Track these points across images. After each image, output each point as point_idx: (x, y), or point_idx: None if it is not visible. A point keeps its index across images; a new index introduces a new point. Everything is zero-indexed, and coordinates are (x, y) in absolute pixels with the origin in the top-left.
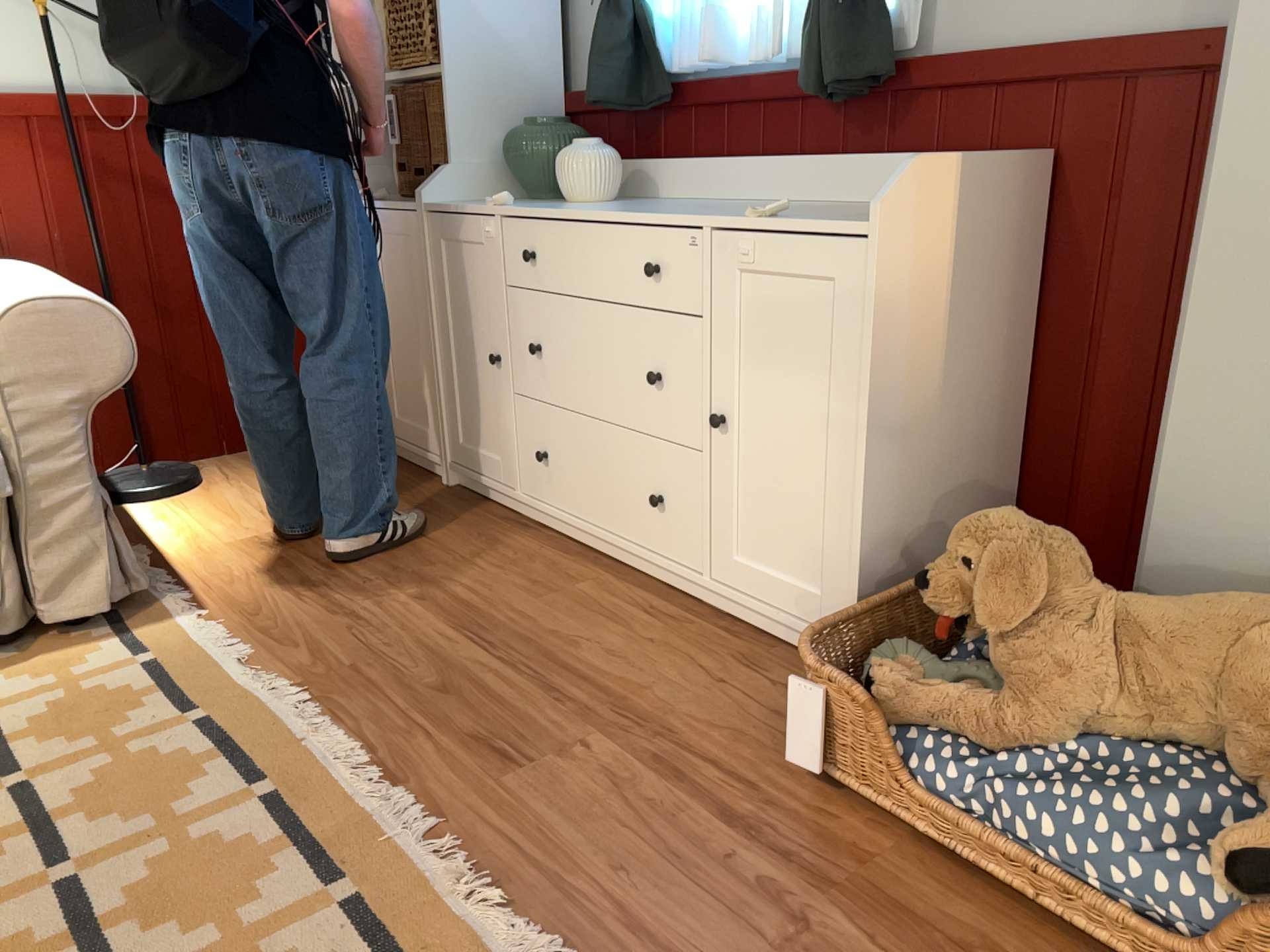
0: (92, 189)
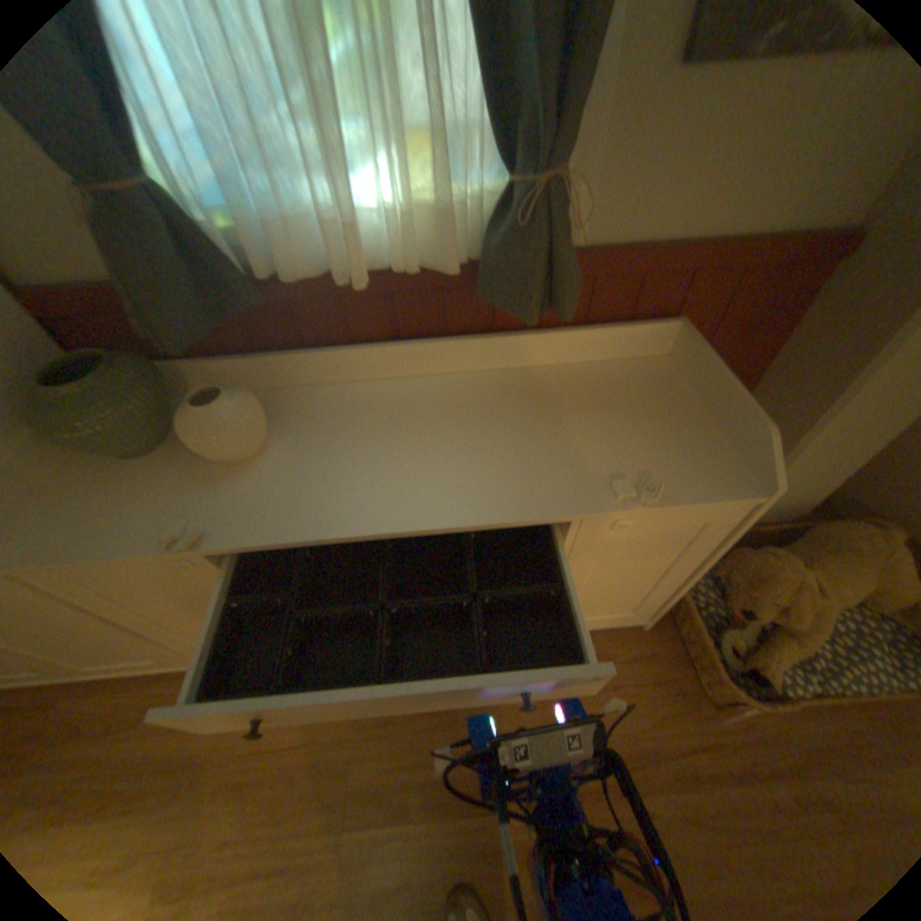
0: None
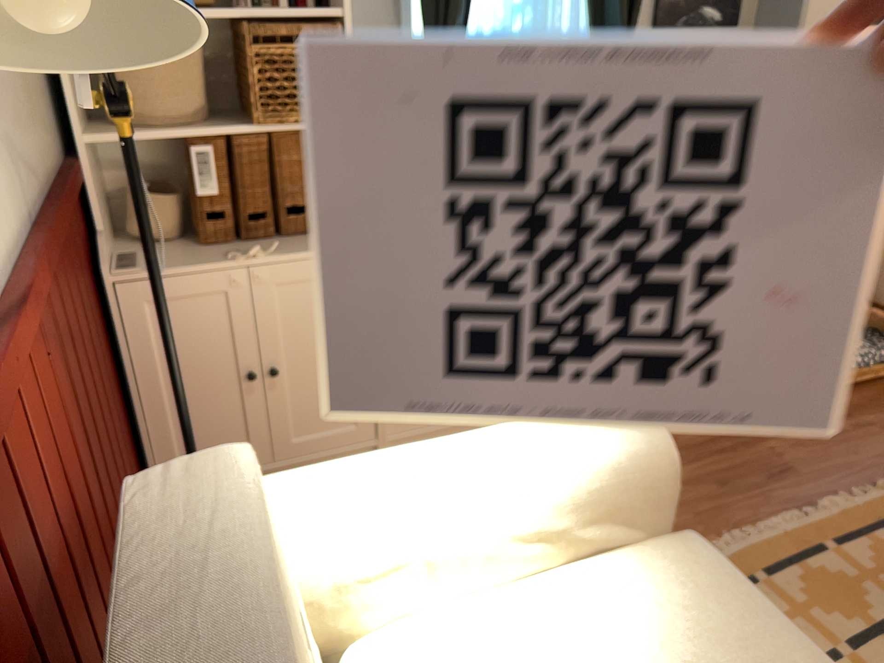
0: (58, 370)
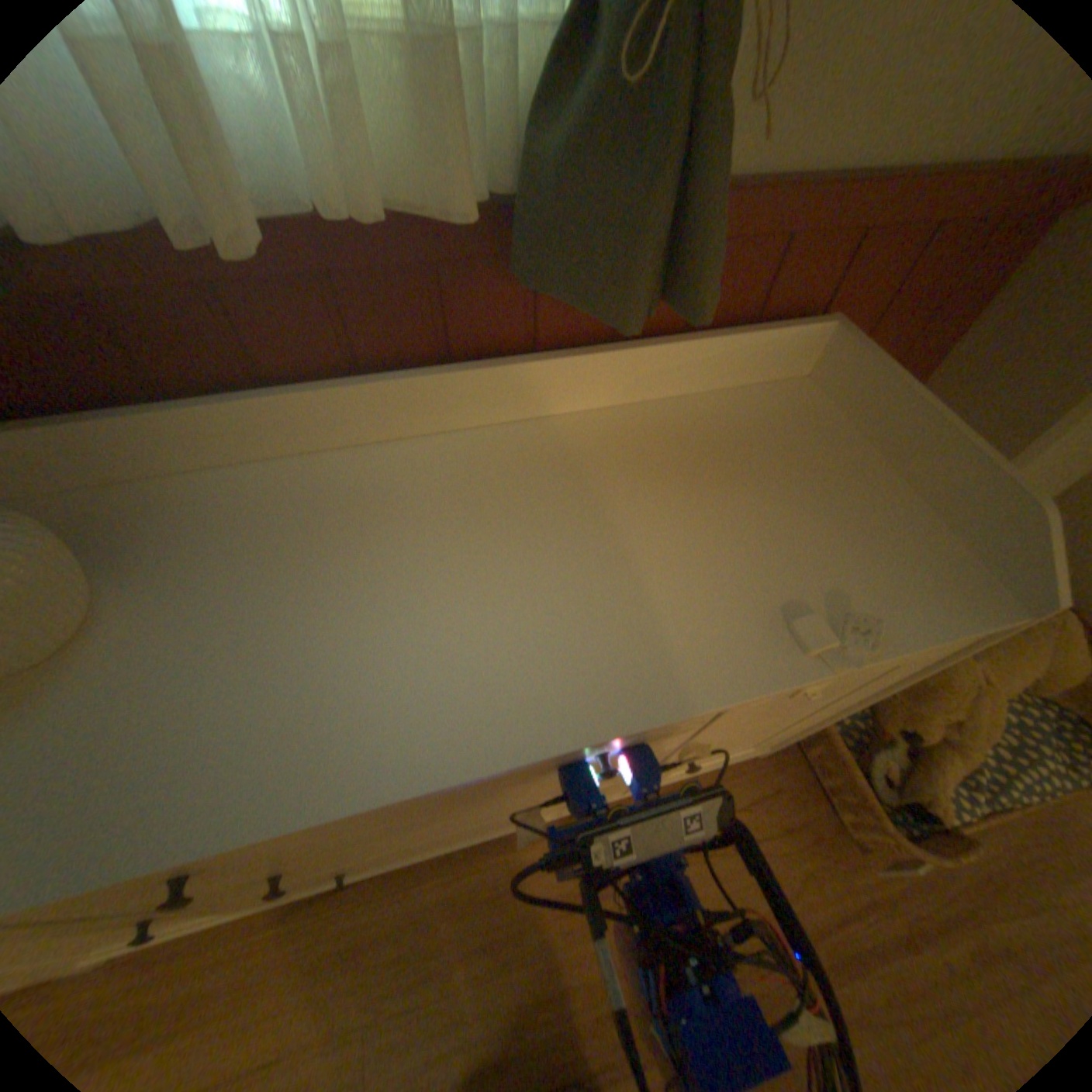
0: None
